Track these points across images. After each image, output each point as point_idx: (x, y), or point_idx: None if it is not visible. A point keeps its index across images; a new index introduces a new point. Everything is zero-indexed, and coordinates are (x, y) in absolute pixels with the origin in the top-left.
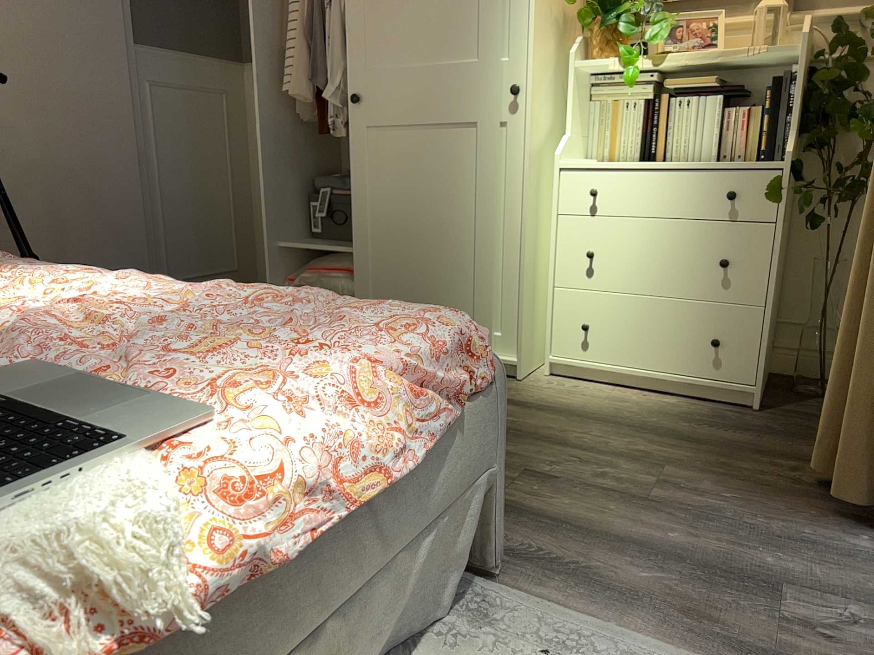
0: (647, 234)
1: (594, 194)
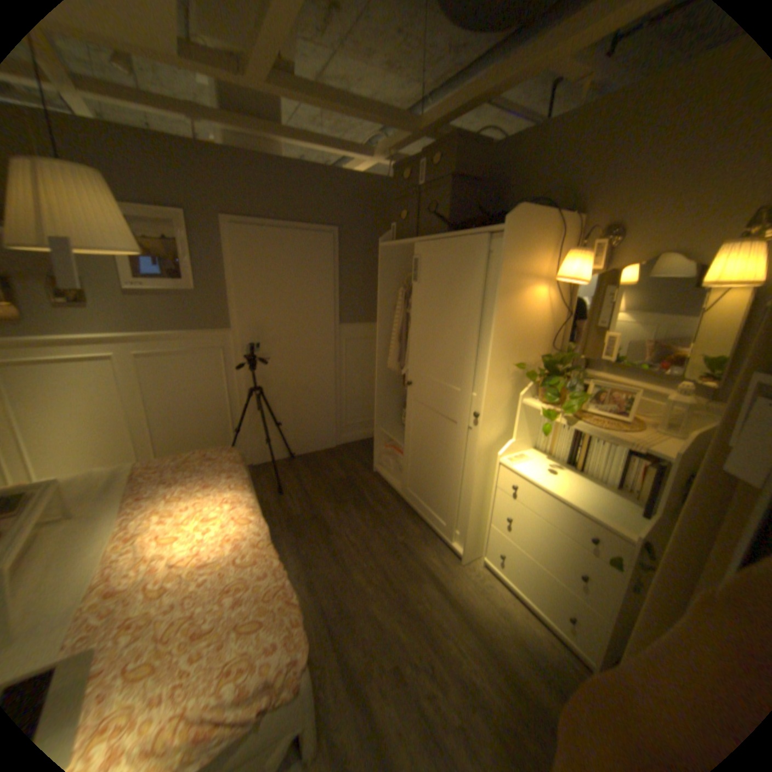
0: (542, 528)
1: (515, 488)
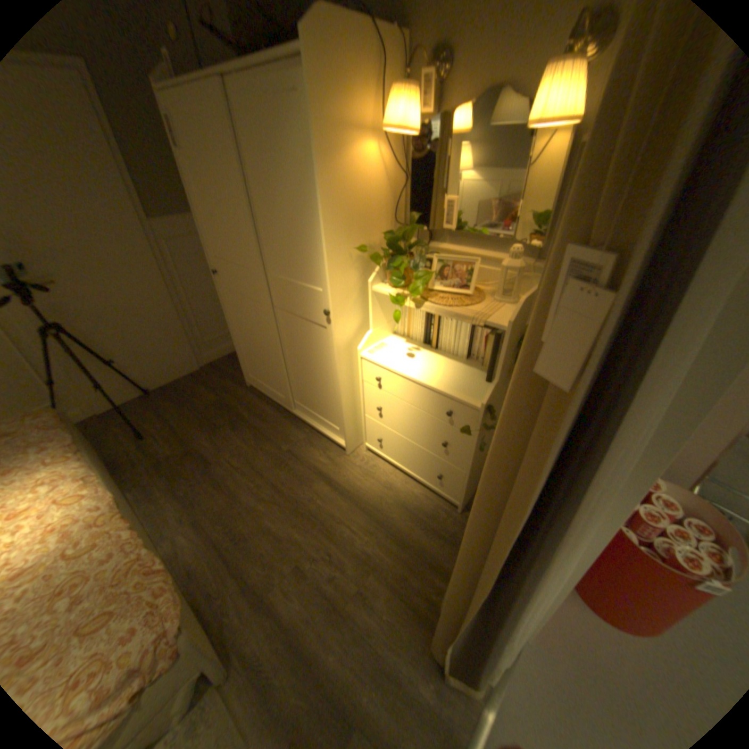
0: (406, 410)
1: (378, 380)
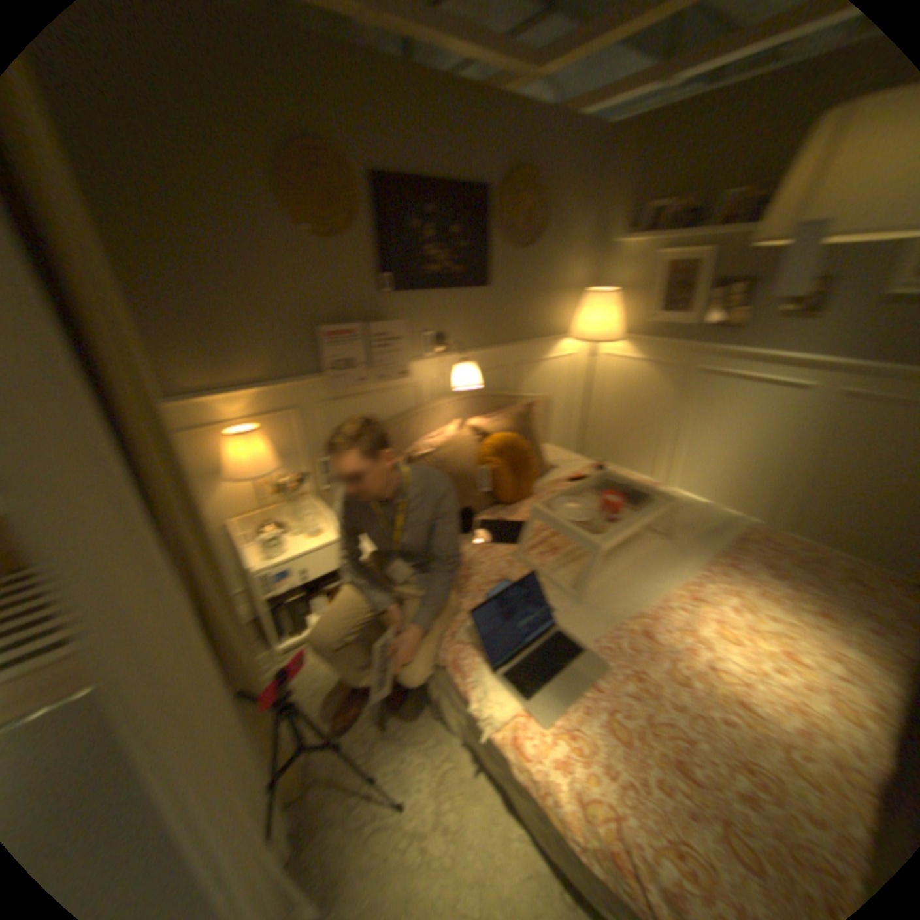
0: None
1: None
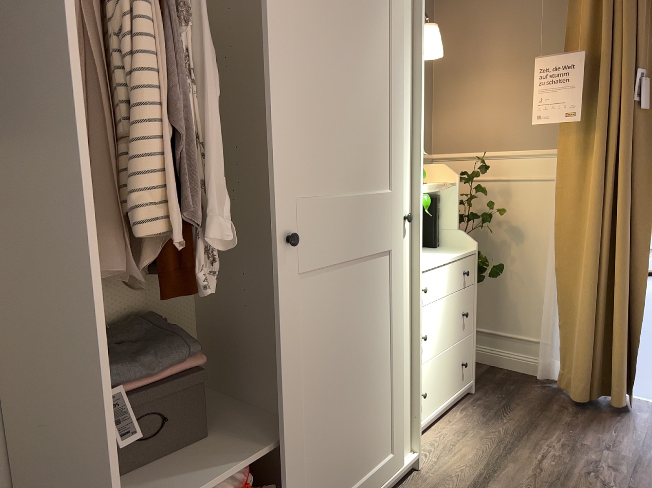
0: (438, 308)
1: (425, 290)
